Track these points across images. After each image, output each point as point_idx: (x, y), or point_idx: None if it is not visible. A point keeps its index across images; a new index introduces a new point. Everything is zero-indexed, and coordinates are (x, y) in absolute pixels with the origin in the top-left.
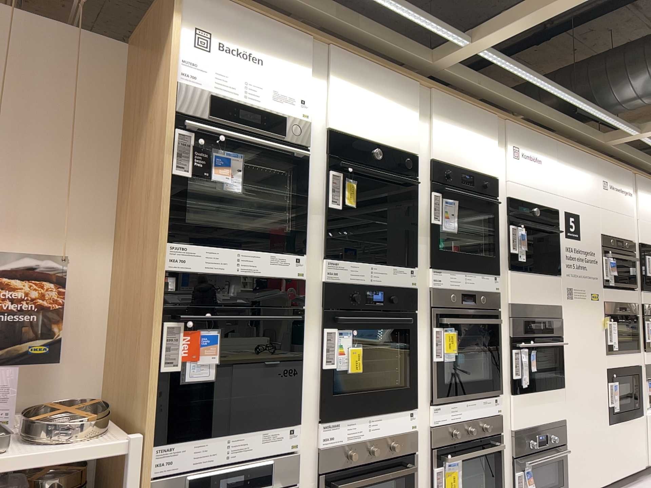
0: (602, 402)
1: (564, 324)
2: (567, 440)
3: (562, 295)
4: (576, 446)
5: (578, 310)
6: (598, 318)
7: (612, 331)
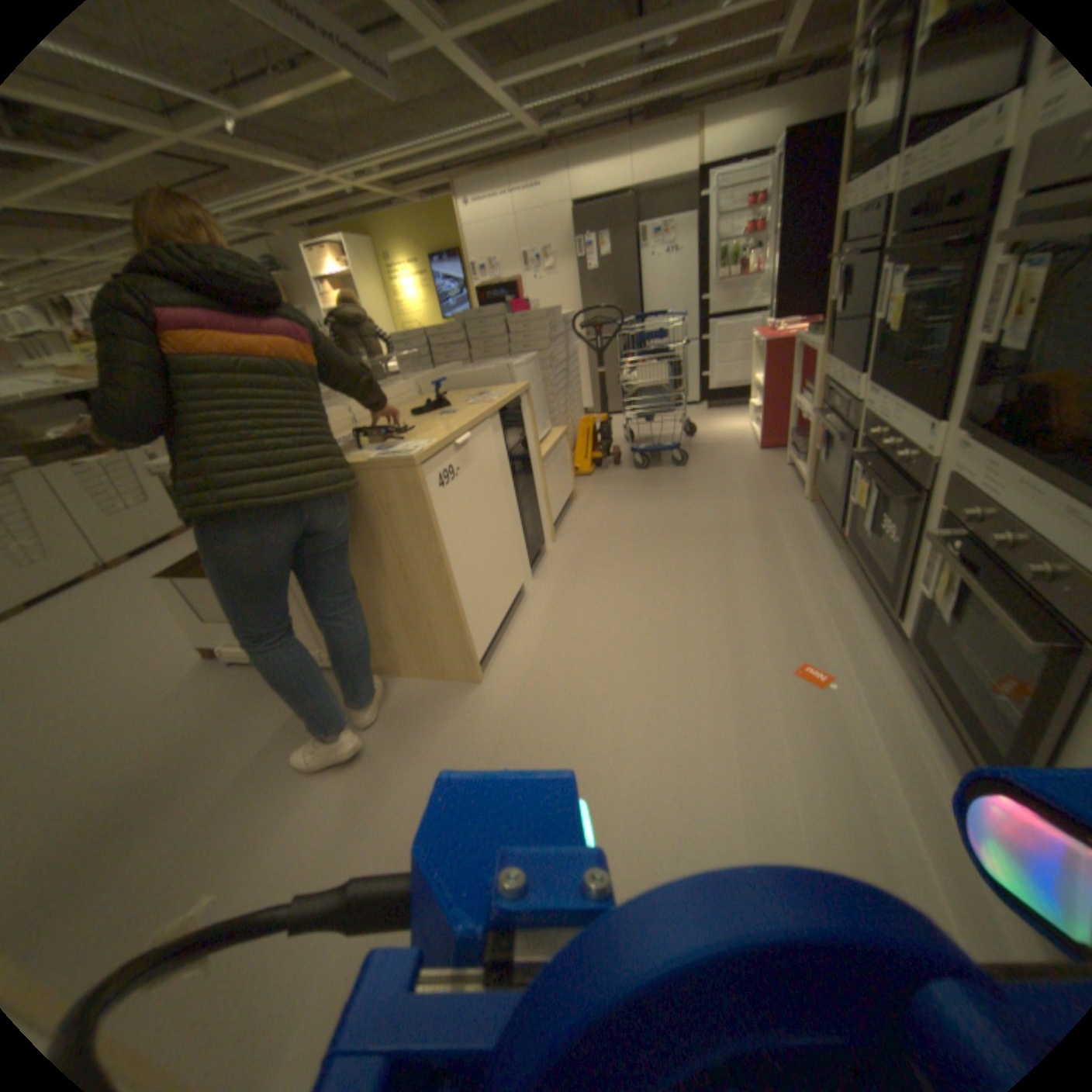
0: None
1: None
2: None
3: None
4: None
5: None
6: None
7: None
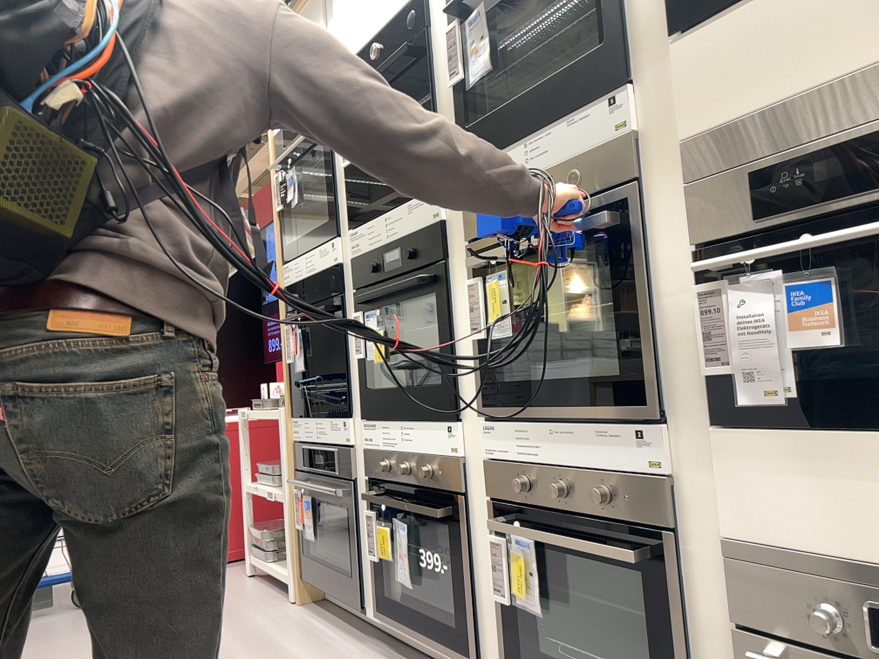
0: None
1: None
2: None
3: None
4: None
5: None
6: None
7: None
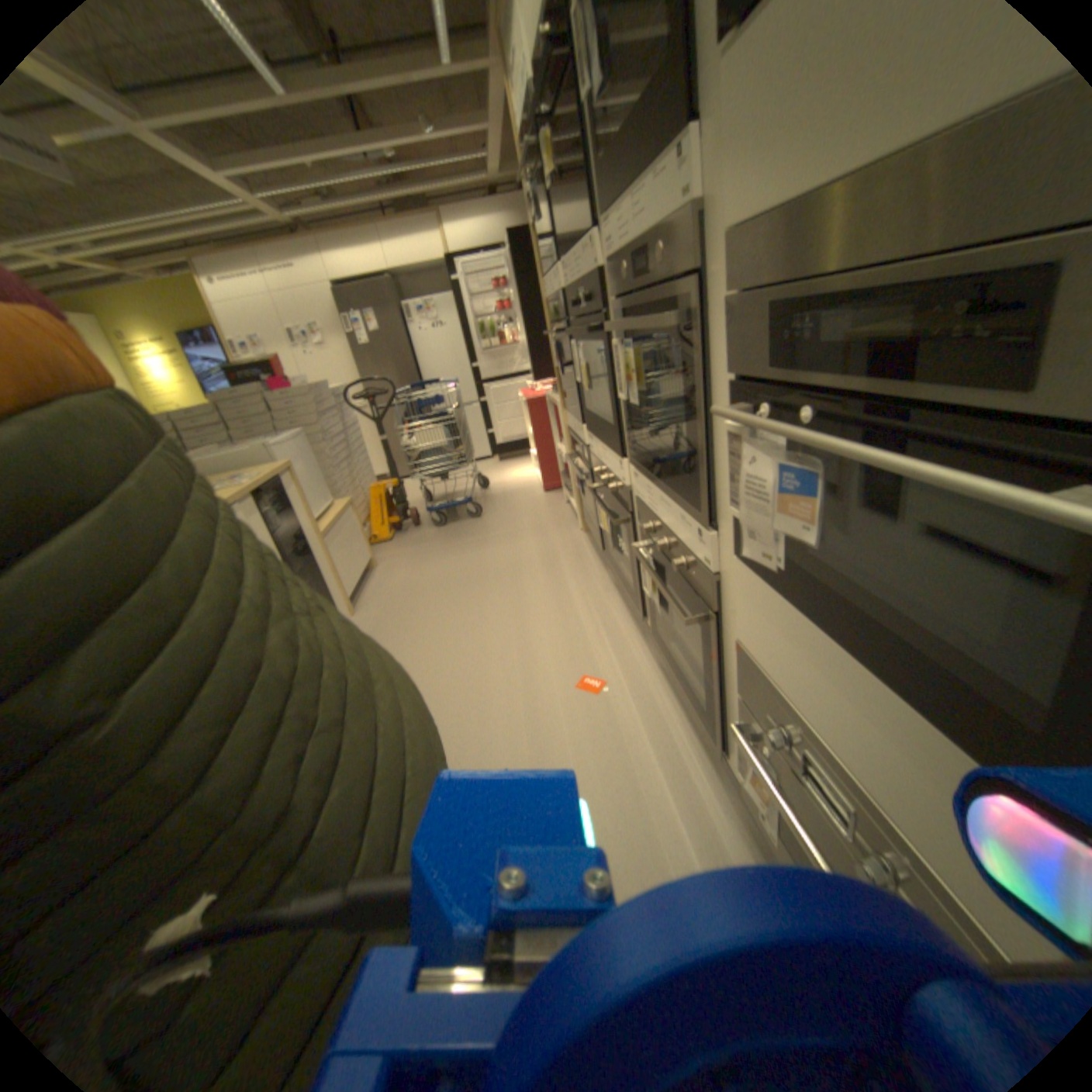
0: None
1: None
2: None
3: None
4: None
5: None
6: None
7: None
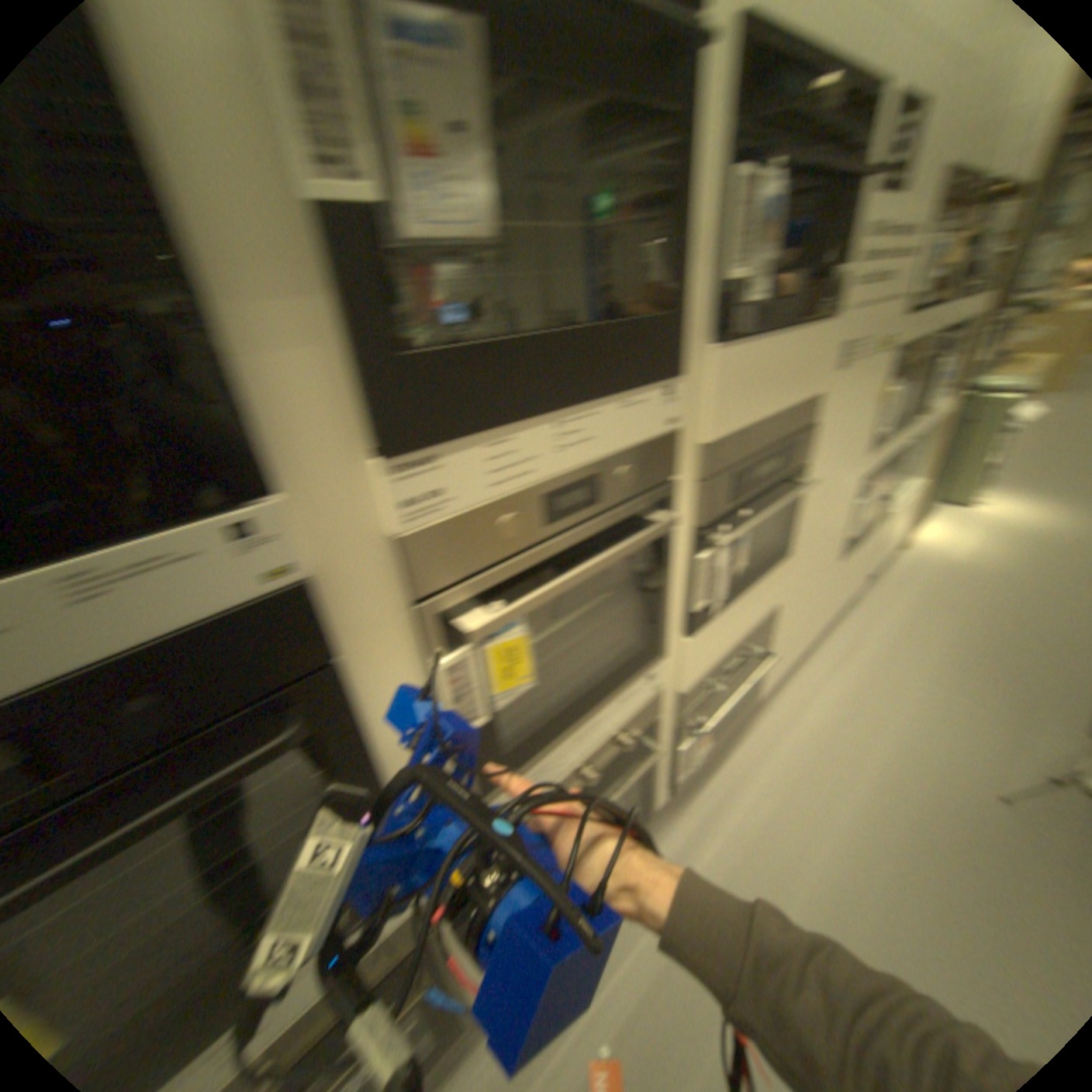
0: (842, 539)
1: (820, 437)
2: (776, 634)
3: (835, 366)
4: (788, 630)
5: (855, 390)
6: (882, 390)
7: (894, 407)
